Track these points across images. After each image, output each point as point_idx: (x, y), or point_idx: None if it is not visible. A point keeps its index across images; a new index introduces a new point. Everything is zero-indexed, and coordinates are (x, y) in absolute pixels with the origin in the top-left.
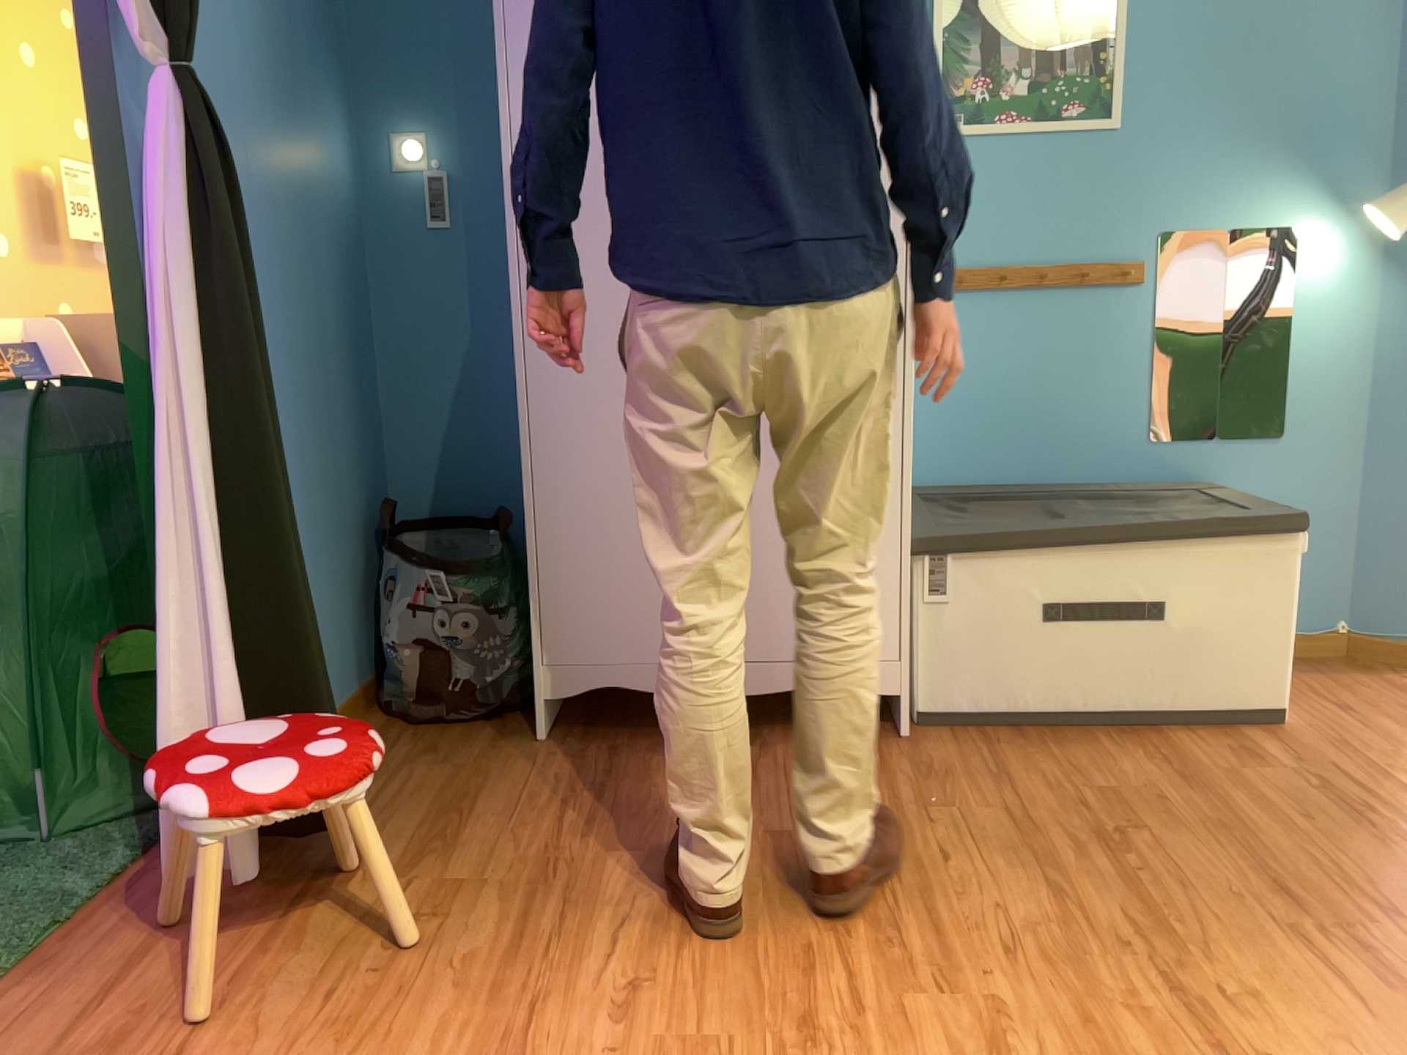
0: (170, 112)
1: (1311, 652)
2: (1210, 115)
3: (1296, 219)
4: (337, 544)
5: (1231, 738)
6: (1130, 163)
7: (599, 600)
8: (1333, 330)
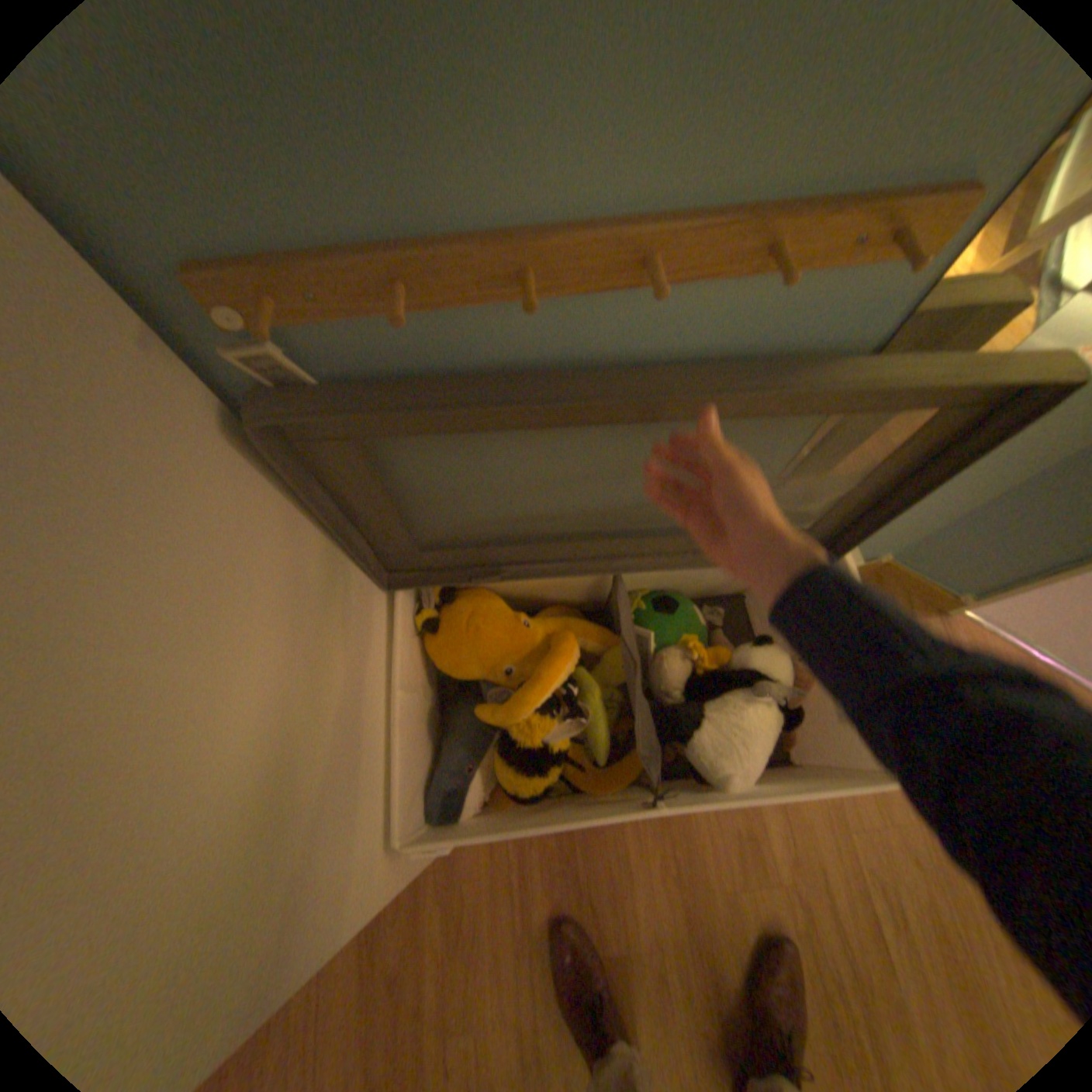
0: None
1: None
2: None
3: None
4: None
5: None
6: None
7: None
8: None
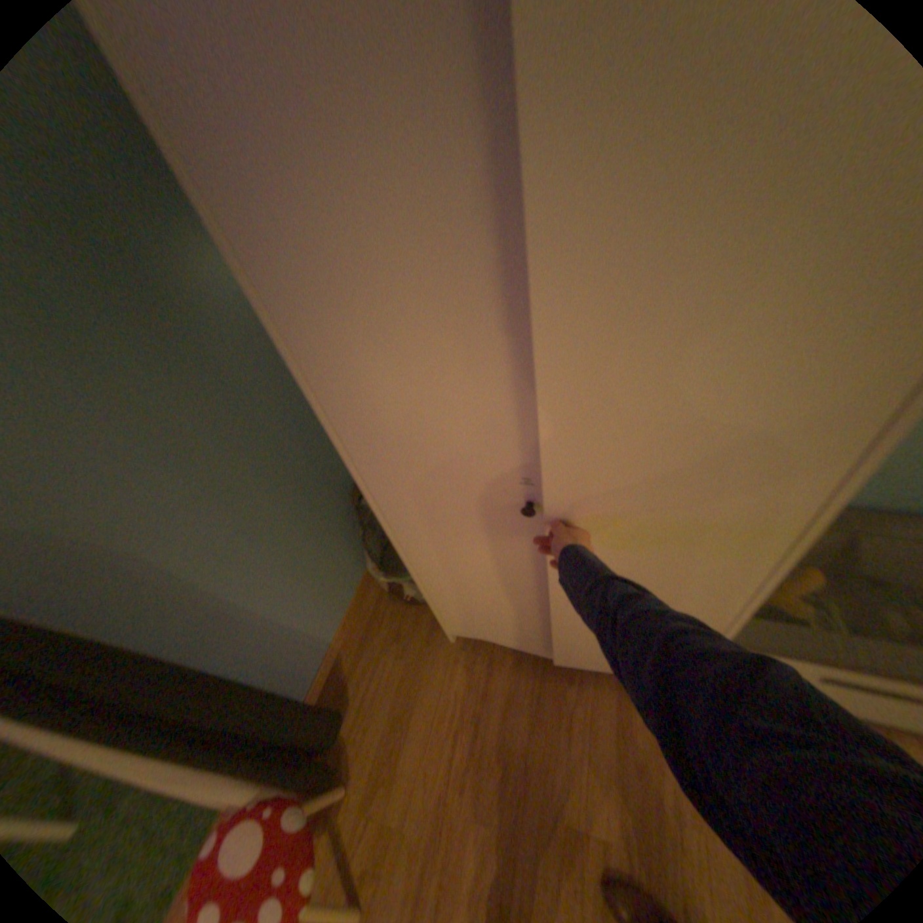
0: None
1: None
2: None
3: None
4: (326, 536)
5: None
6: None
7: (475, 617)
8: None
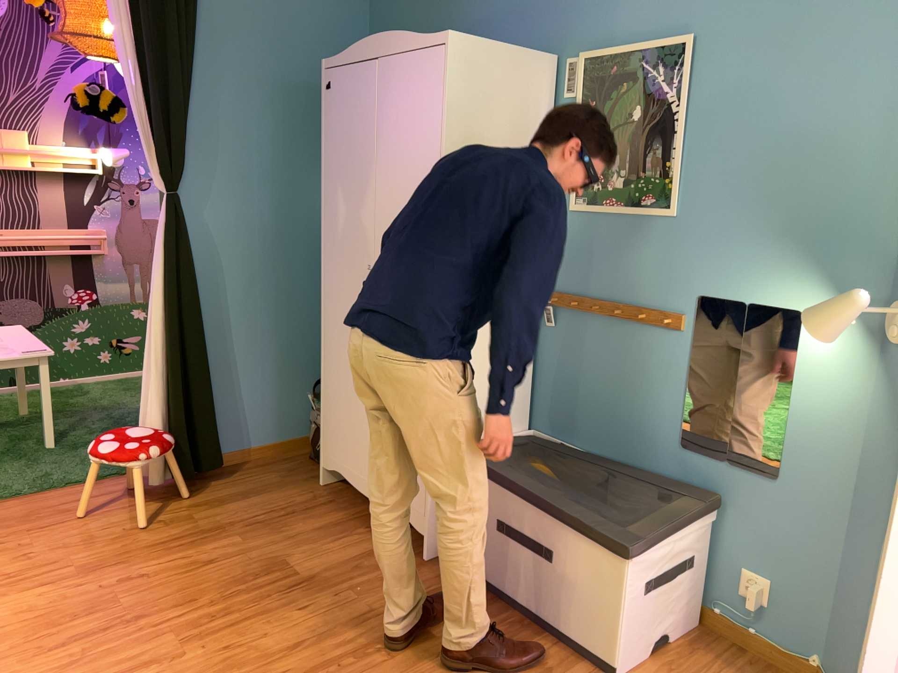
0: (163, 210)
1: (782, 664)
2: (740, 213)
3: (802, 305)
4: (299, 371)
5: (563, 662)
6: (682, 242)
7: (337, 430)
8: (827, 405)
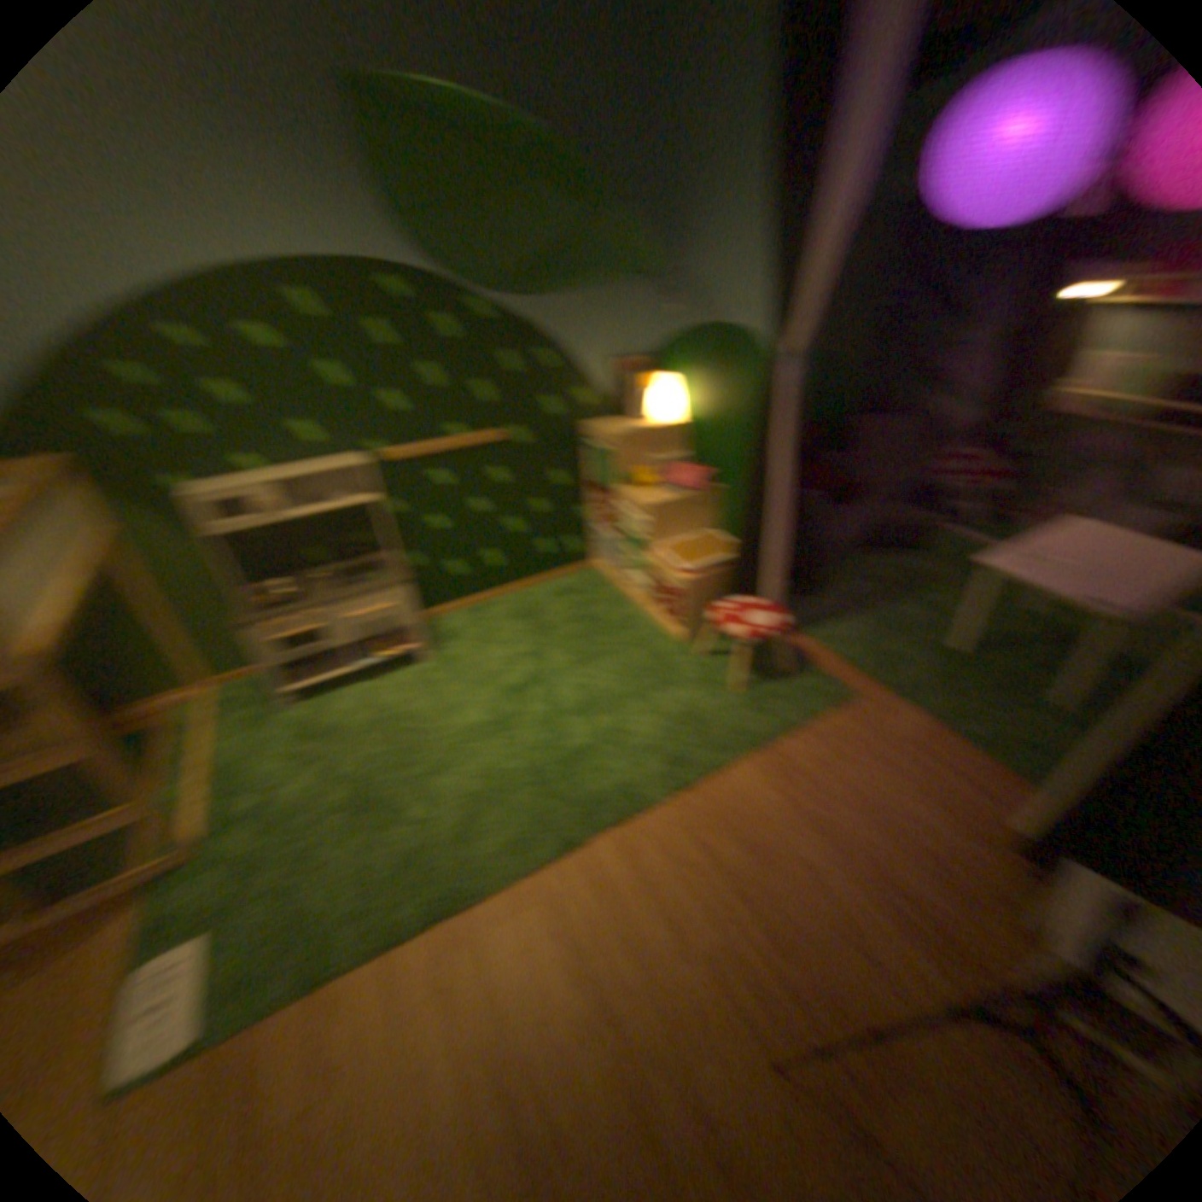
0: None
1: None
2: None
3: None
4: None
5: None
6: None
7: None
8: None
